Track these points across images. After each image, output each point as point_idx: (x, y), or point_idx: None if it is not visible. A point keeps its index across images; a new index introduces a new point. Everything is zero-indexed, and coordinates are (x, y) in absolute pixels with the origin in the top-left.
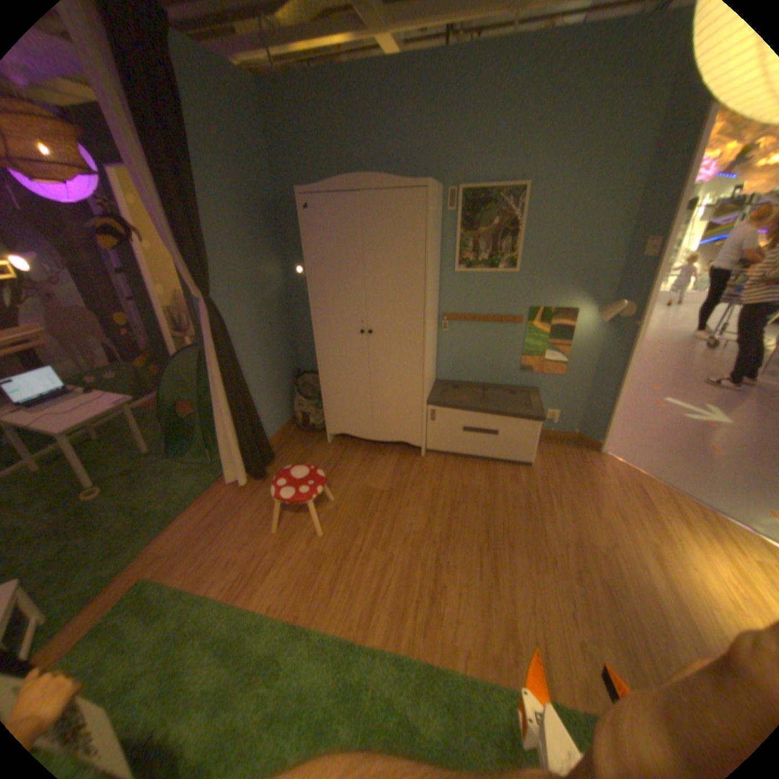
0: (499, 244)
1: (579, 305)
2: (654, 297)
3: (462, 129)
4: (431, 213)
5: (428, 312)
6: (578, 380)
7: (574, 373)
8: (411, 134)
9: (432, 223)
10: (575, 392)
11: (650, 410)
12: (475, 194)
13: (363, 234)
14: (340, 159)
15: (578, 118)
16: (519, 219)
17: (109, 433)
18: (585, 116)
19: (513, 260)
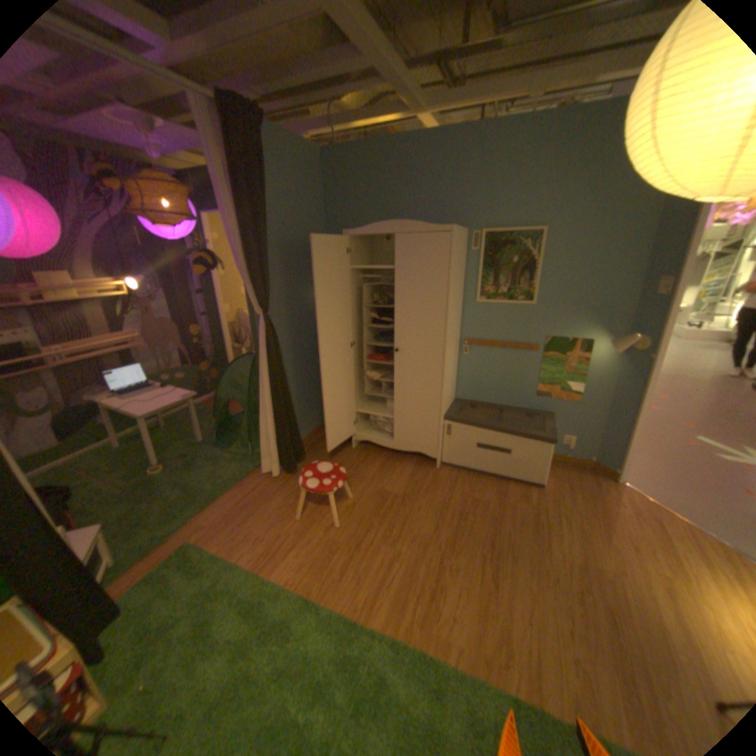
0: (517, 279)
1: (594, 337)
2: (668, 332)
3: (486, 184)
4: (454, 252)
5: (447, 336)
6: (594, 408)
7: (590, 401)
8: (442, 189)
9: (455, 260)
10: (591, 420)
11: (677, 446)
12: (496, 237)
13: (395, 268)
14: (382, 208)
15: (590, 175)
16: (535, 258)
17: (173, 423)
18: (596, 174)
19: (530, 294)
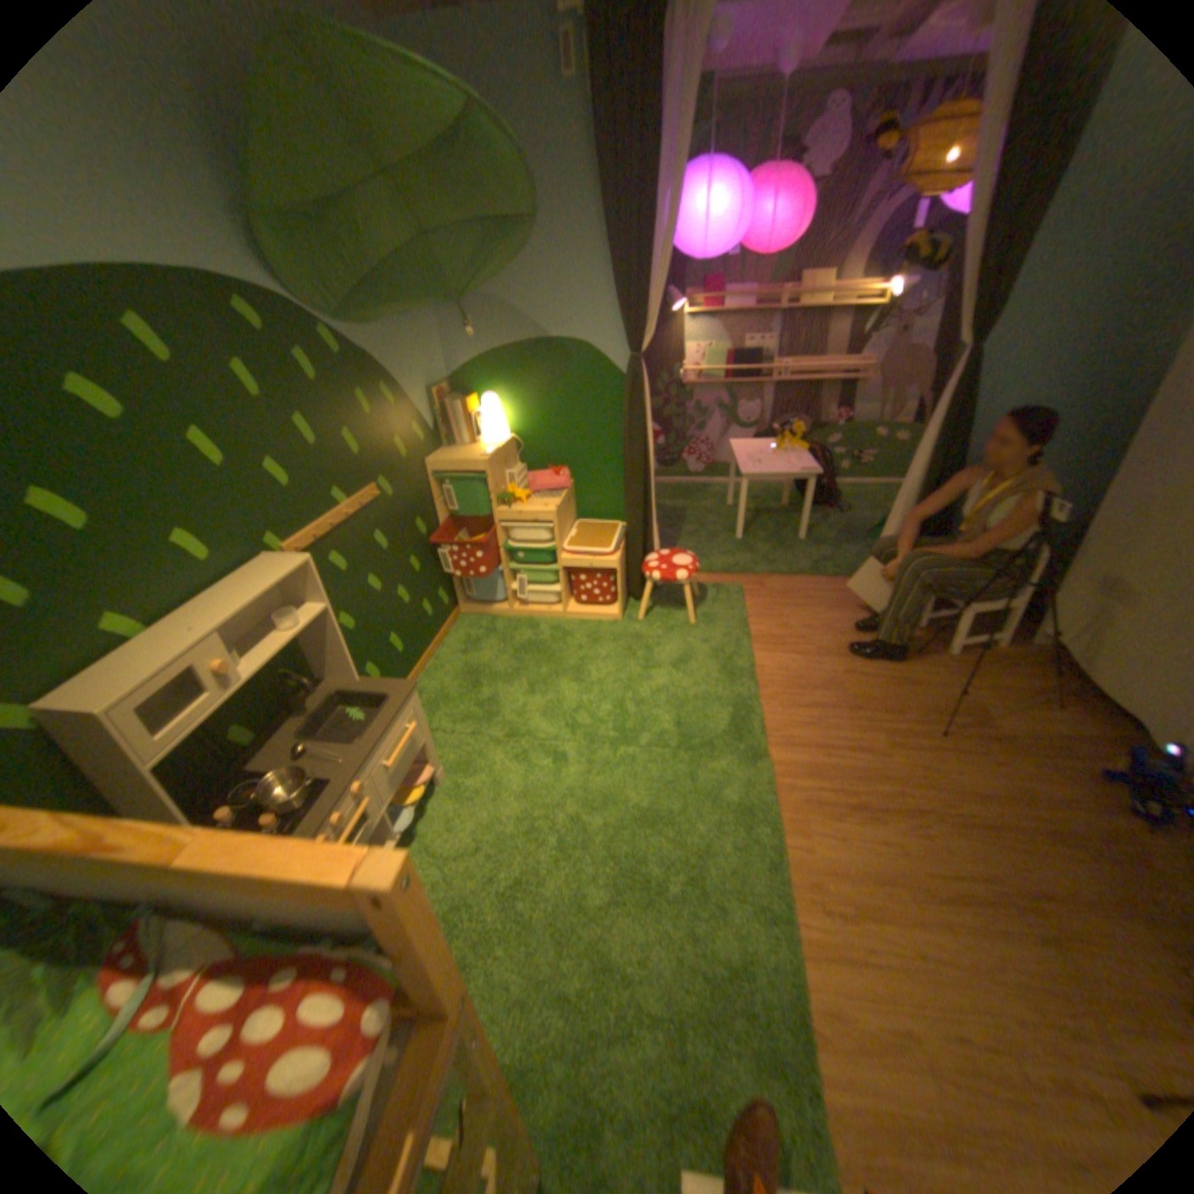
0: None
1: None
2: None
3: None
4: None
5: None
6: None
7: None
8: None
9: None
10: None
11: None
12: None
13: None
14: None
15: None
16: None
17: (852, 493)
18: None
19: None
